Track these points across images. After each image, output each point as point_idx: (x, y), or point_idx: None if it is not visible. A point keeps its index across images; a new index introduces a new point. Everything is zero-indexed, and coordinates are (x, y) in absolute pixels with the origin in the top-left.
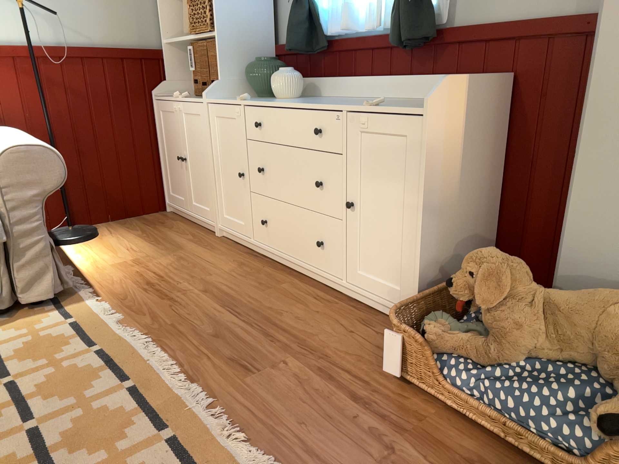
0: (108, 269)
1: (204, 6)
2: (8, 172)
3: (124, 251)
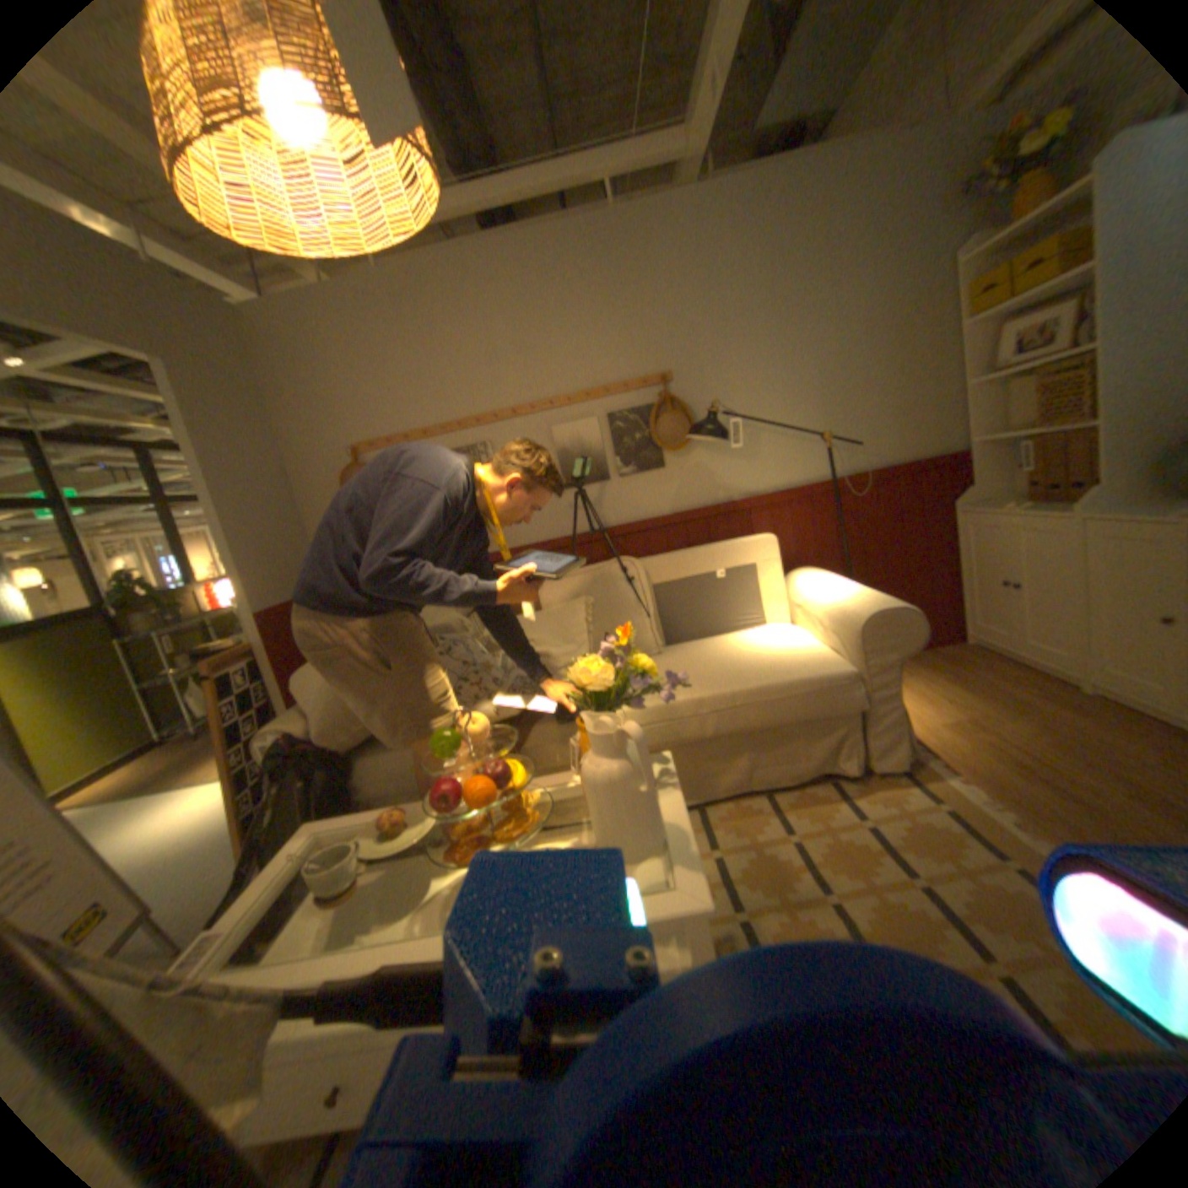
0: (942, 732)
1: (1062, 383)
2: (870, 637)
3: (945, 704)
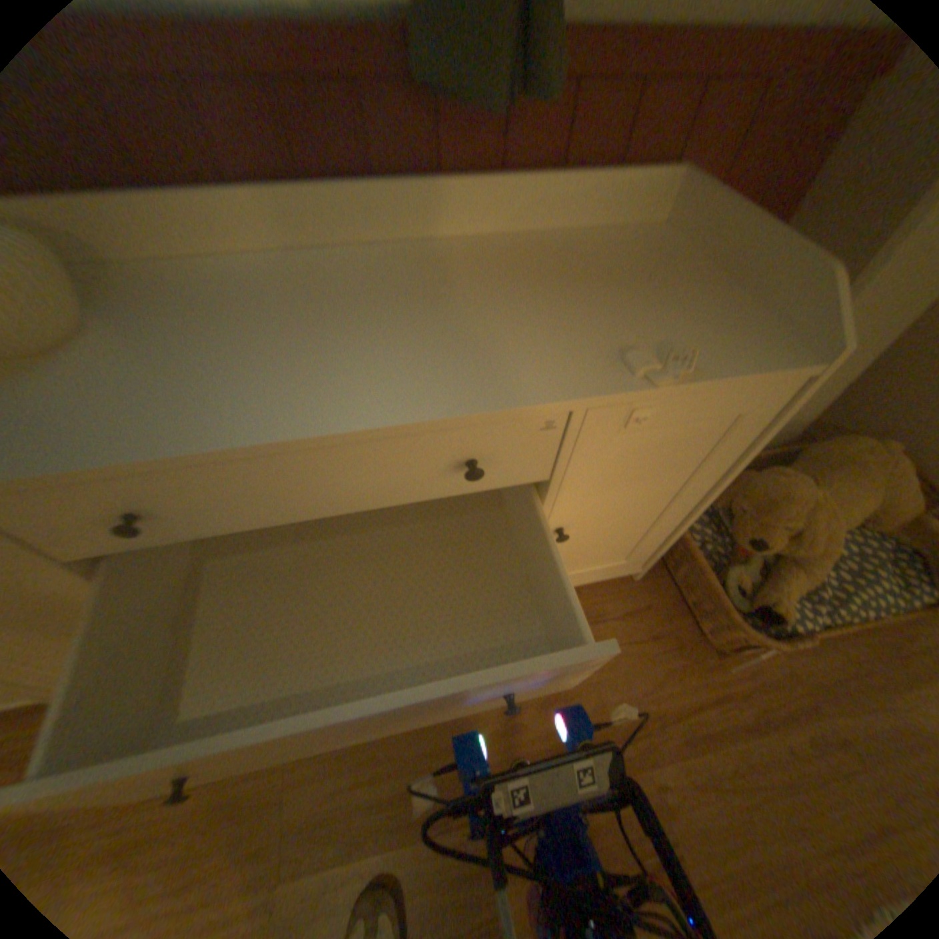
0: None
1: None
2: None
3: None
